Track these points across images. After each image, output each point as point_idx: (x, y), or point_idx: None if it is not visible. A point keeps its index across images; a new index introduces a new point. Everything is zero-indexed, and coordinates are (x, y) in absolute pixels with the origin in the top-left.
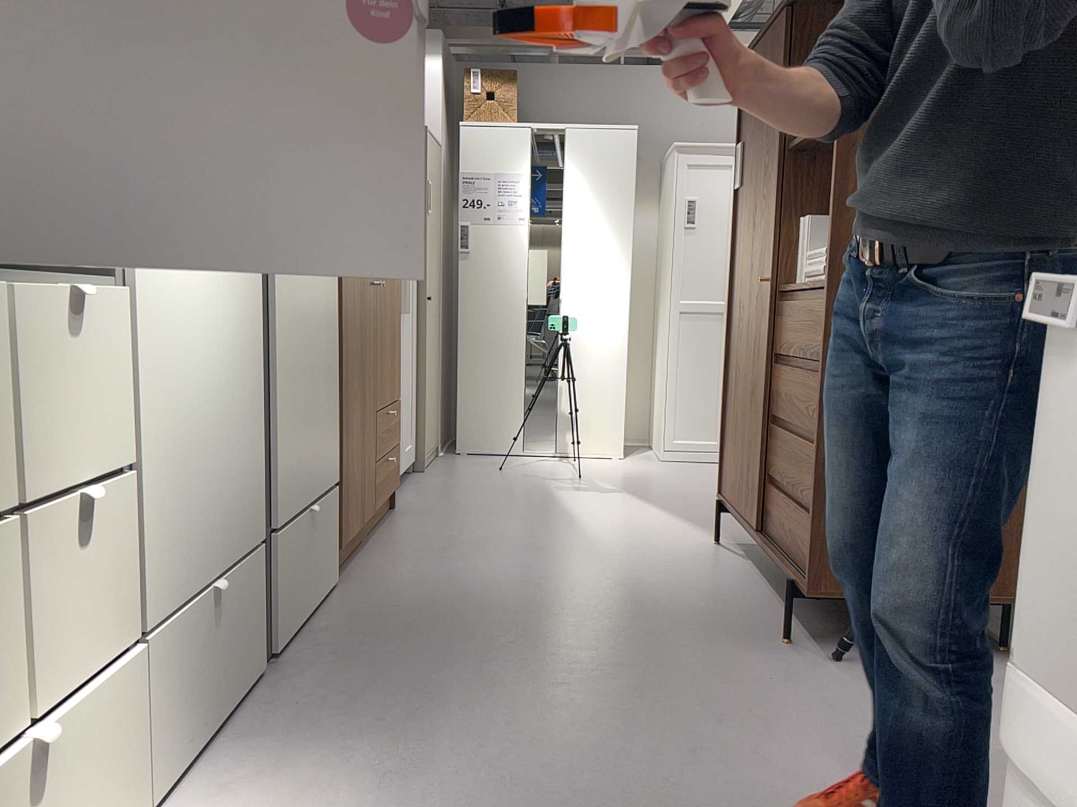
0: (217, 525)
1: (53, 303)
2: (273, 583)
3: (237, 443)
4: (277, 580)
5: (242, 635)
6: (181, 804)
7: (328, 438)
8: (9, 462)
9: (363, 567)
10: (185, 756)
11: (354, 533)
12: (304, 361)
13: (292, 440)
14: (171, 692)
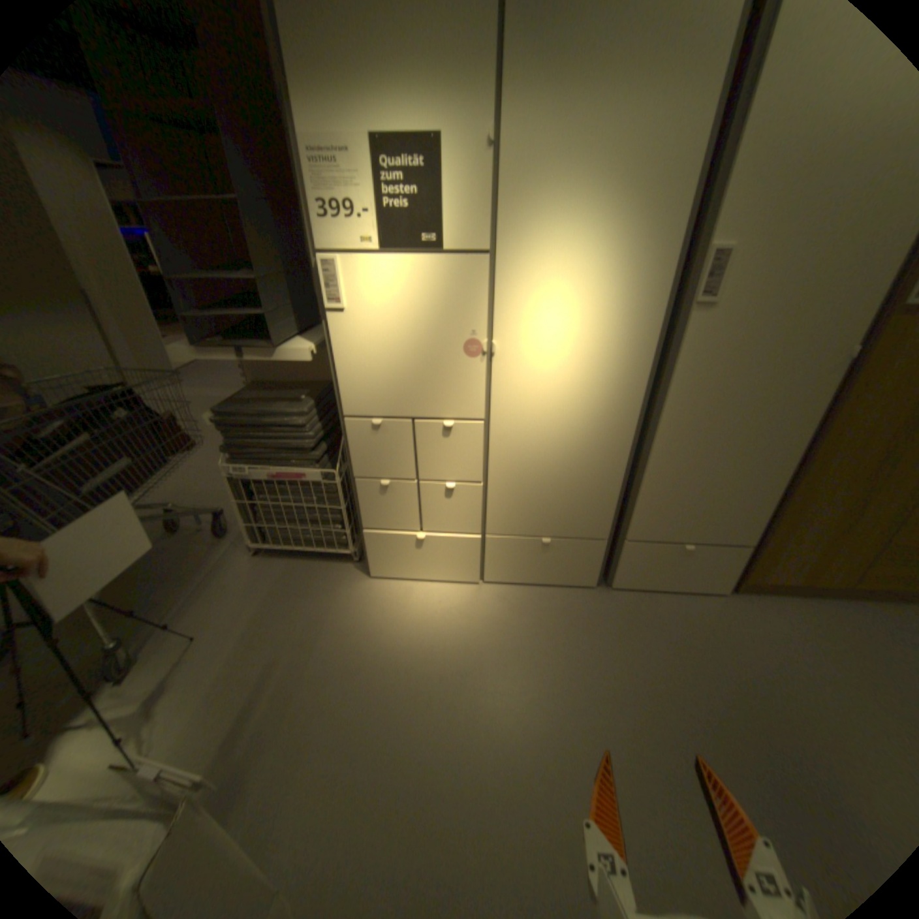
0: (556, 519)
1: (441, 428)
2: (621, 560)
3: (588, 493)
4: (624, 561)
5: (574, 566)
6: (497, 589)
7: (744, 518)
8: (420, 468)
9: (776, 606)
10: (511, 579)
11: (786, 583)
12: (710, 468)
13: (668, 506)
14: (504, 557)
